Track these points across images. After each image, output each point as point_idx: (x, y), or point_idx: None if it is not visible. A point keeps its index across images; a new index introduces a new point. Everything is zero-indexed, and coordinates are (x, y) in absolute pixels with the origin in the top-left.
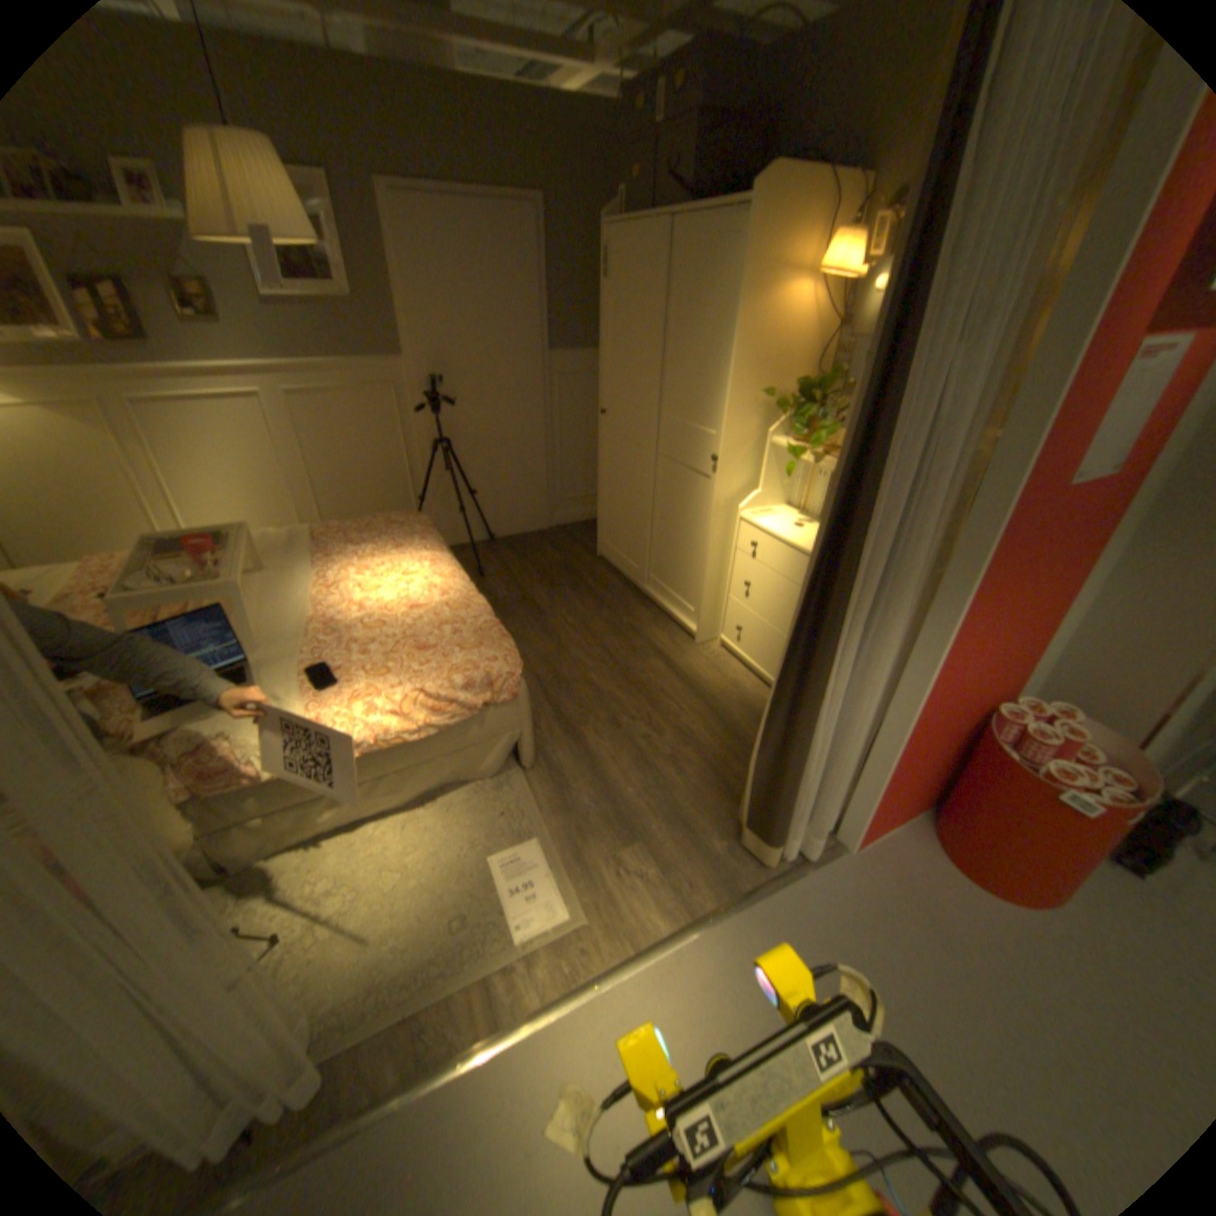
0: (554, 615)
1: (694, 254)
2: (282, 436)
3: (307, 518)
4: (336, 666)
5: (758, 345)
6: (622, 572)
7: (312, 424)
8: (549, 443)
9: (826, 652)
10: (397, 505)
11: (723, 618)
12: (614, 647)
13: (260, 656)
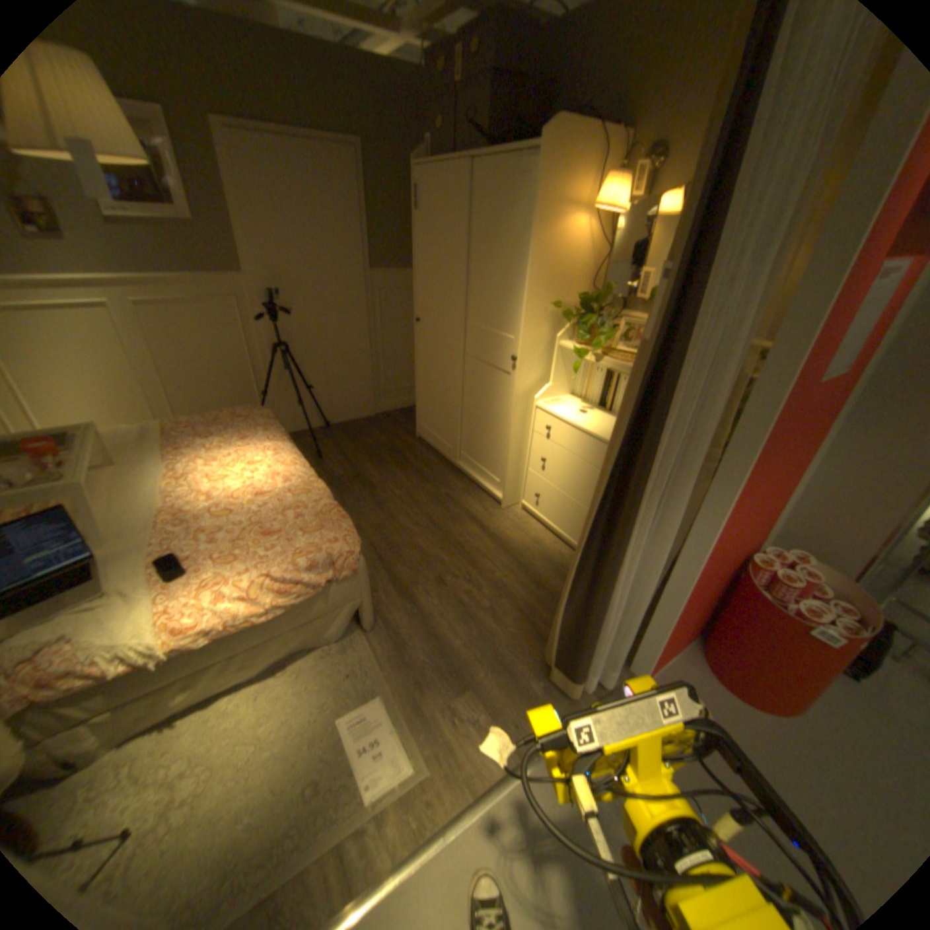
0: (384, 489)
1: (492, 191)
2: (133, 342)
3: (160, 413)
4: (185, 556)
5: (547, 266)
6: (438, 450)
7: (161, 331)
8: (373, 346)
9: (625, 524)
10: (244, 399)
11: (524, 487)
12: (436, 514)
13: (108, 551)
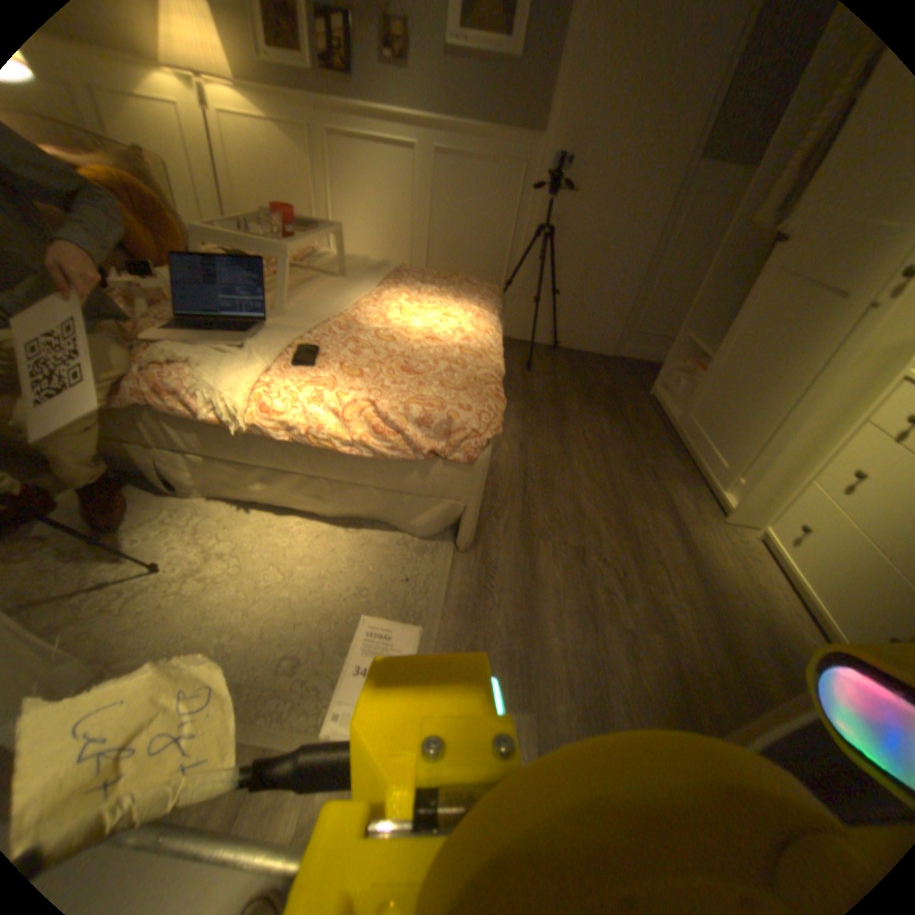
0: (575, 426)
1: None
2: (421, 191)
3: None
4: (324, 353)
5: None
6: (671, 417)
7: (446, 186)
8: (653, 267)
9: None
10: None
11: (787, 509)
12: (622, 481)
13: (277, 321)
